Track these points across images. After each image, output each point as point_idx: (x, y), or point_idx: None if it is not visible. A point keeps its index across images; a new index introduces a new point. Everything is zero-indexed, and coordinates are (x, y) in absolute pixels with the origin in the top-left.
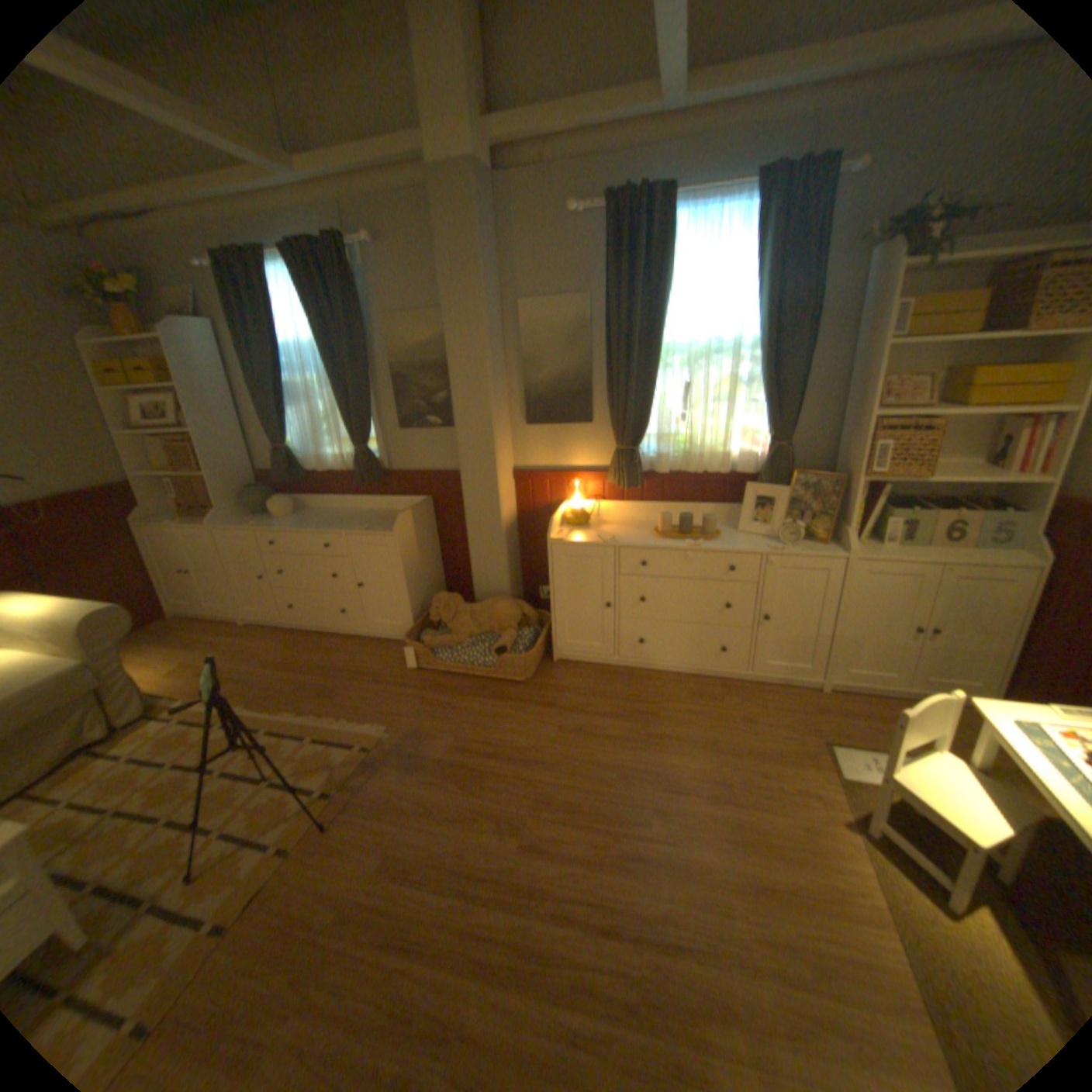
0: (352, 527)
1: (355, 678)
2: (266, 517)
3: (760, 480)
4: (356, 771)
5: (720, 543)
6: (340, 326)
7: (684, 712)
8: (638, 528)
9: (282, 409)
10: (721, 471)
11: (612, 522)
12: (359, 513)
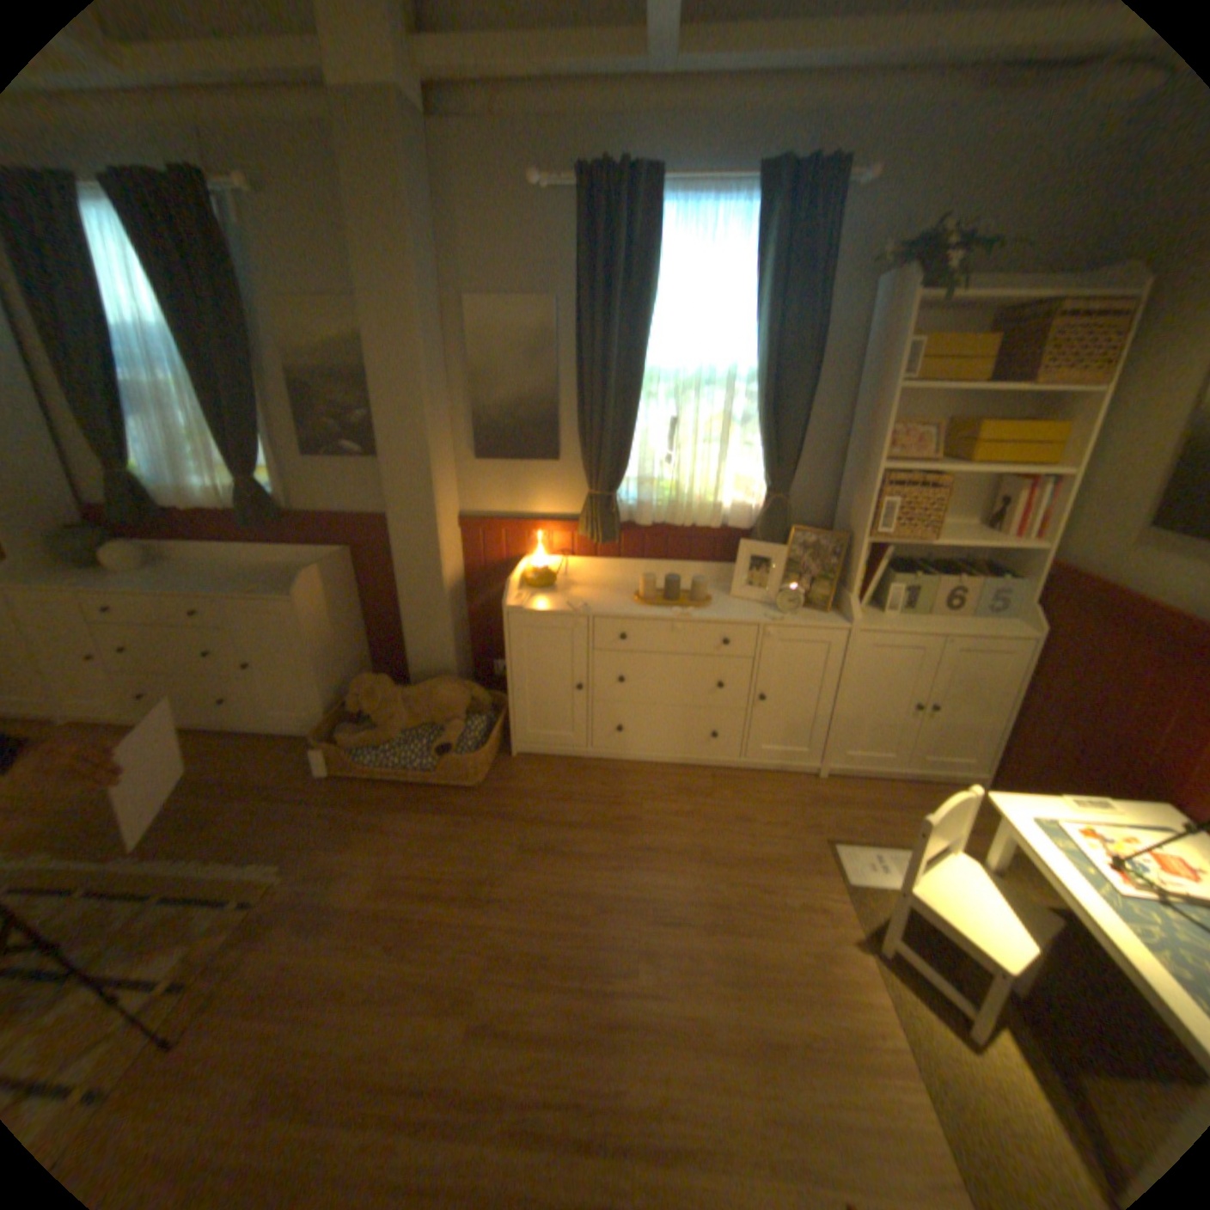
0: (231, 589)
1: (235, 797)
2: (98, 571)
3: (754, 538)
4: (227, 942)
5: (711, 611)
6: (206, 308)
7: (670, 814)
8: (615, 591)
9: (119, 419)
10: (711, 526)
11: (584, 583)
12: (244, 567)
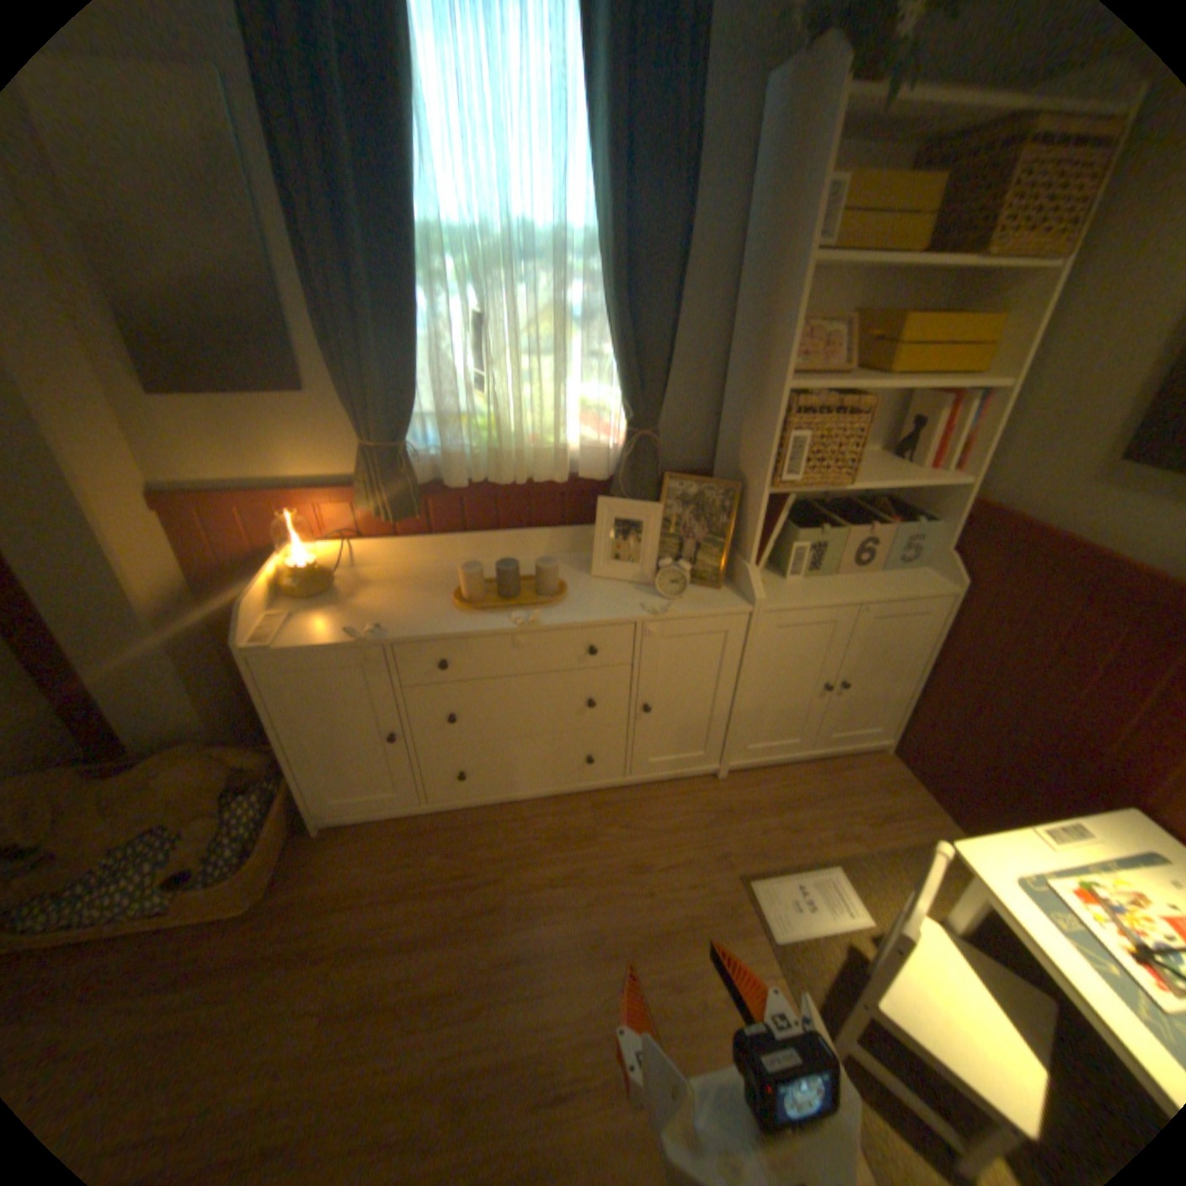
0: None
1: None
2: None
3: (617, 491)
4: None
5: (570, 607)
6: None
7: (544, 884)
8: (429, 587)
9: None
10: (557, 479)
11: (382, 576)
12: None
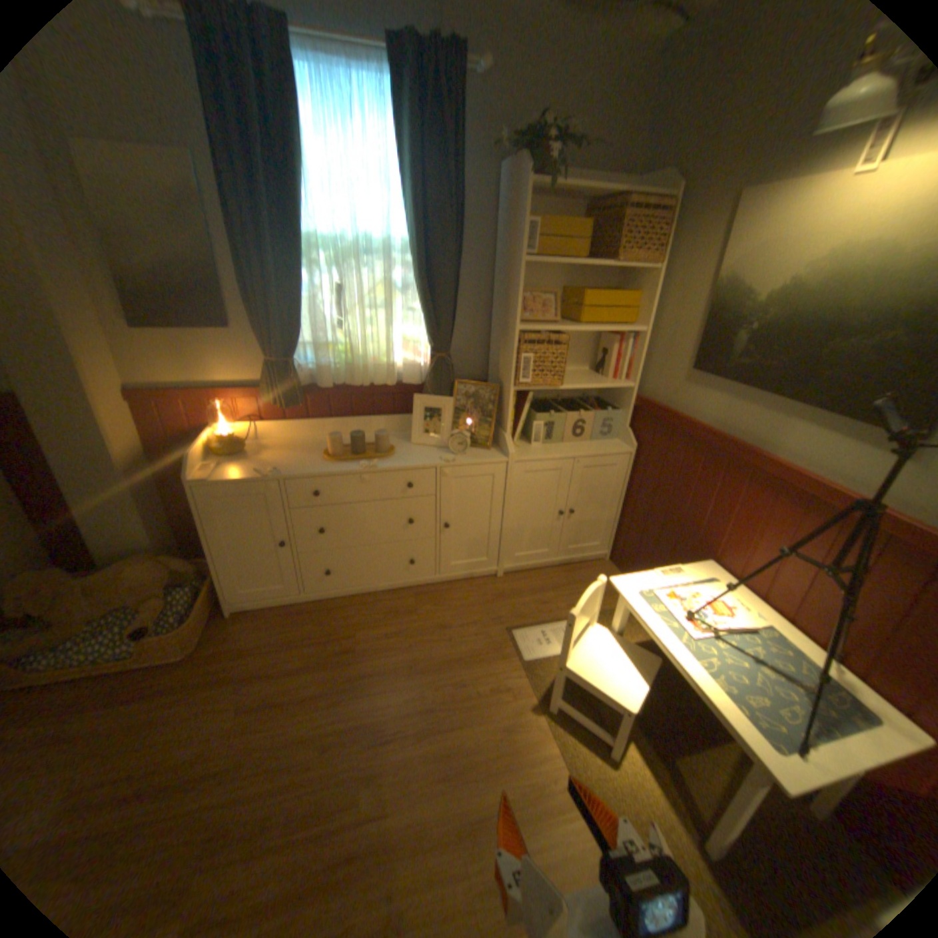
0: None
1: None
2: None
3: (426, 392)
4: None
5: (396, 460)
6: None
7: (381, 637)
8: (307, 450)
9: None
10: (388, 383)
11: (276, 445)
12: None
